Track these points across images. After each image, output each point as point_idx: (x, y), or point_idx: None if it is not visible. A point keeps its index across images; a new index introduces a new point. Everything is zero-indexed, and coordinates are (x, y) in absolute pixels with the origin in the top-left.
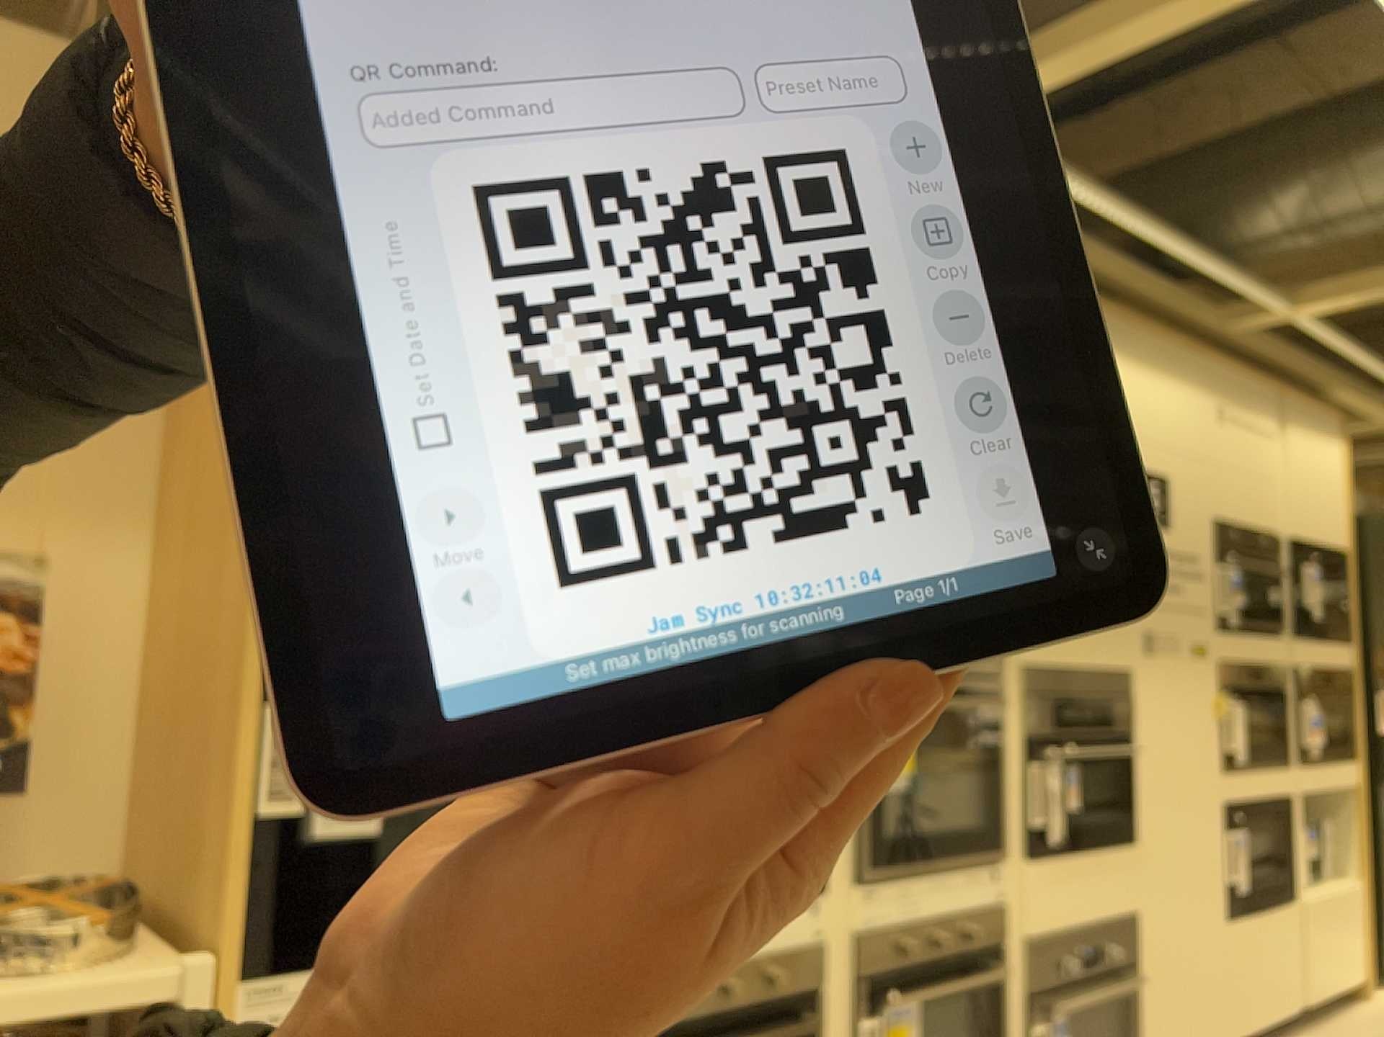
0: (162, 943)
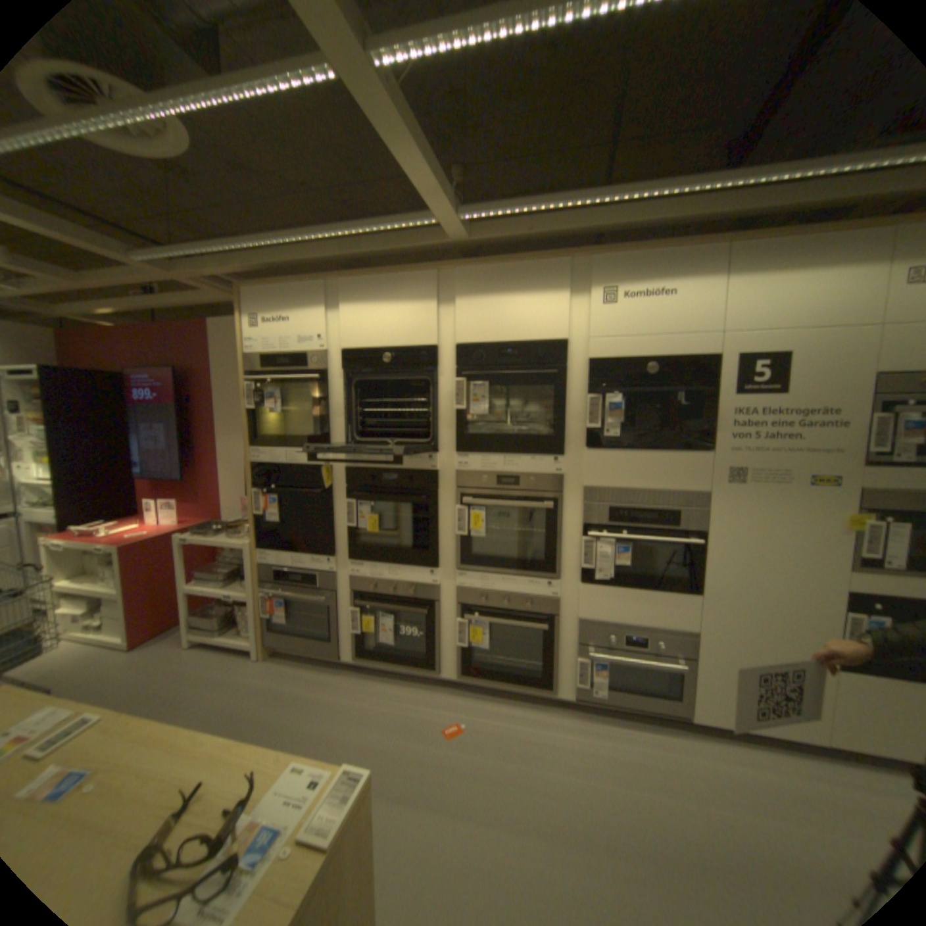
0: (244, 543)
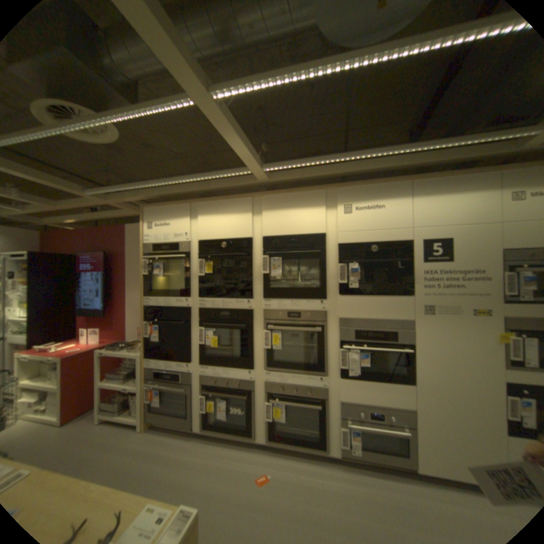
0: (136, 355)
